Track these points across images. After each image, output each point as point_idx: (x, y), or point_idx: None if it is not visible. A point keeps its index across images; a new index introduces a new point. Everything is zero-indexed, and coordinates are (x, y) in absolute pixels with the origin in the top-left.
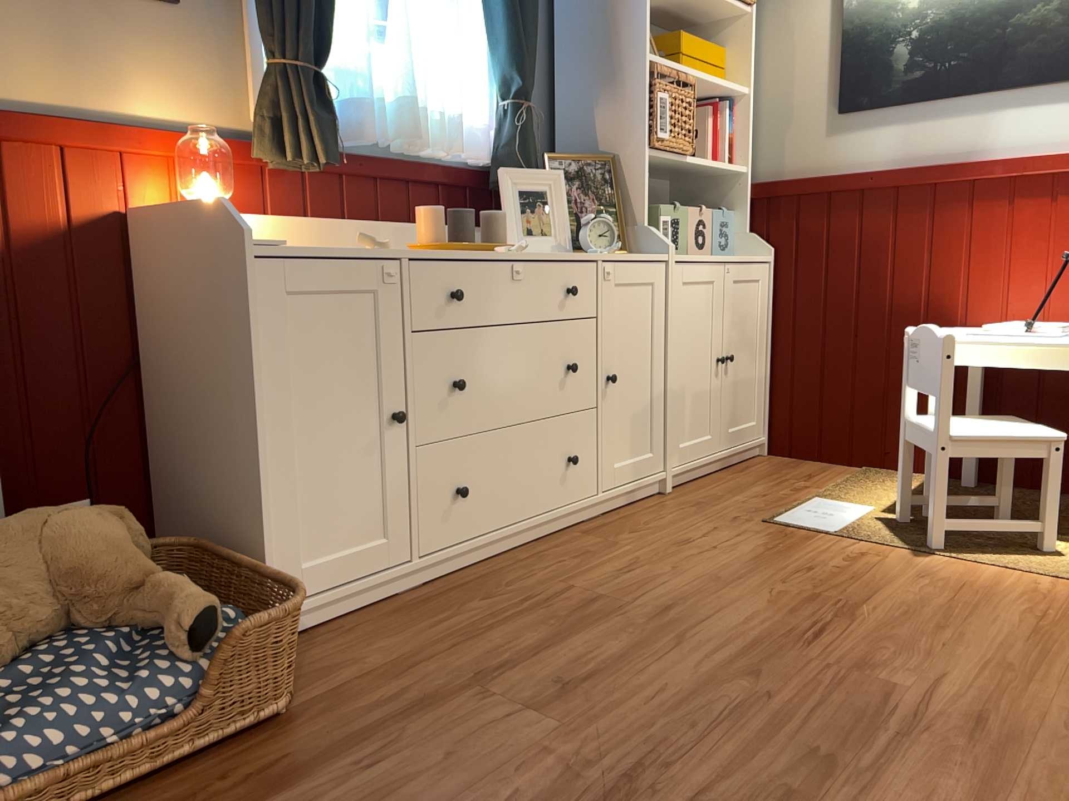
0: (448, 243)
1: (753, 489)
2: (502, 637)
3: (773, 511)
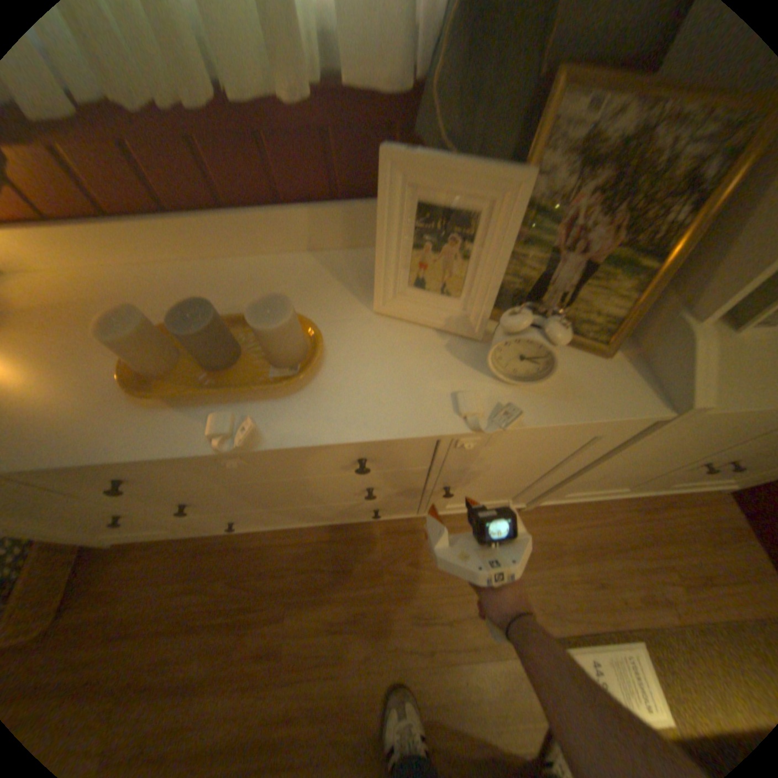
0: (134, 397)
1: (610, 566)
2: (185, 649)
3: (567, 632)
